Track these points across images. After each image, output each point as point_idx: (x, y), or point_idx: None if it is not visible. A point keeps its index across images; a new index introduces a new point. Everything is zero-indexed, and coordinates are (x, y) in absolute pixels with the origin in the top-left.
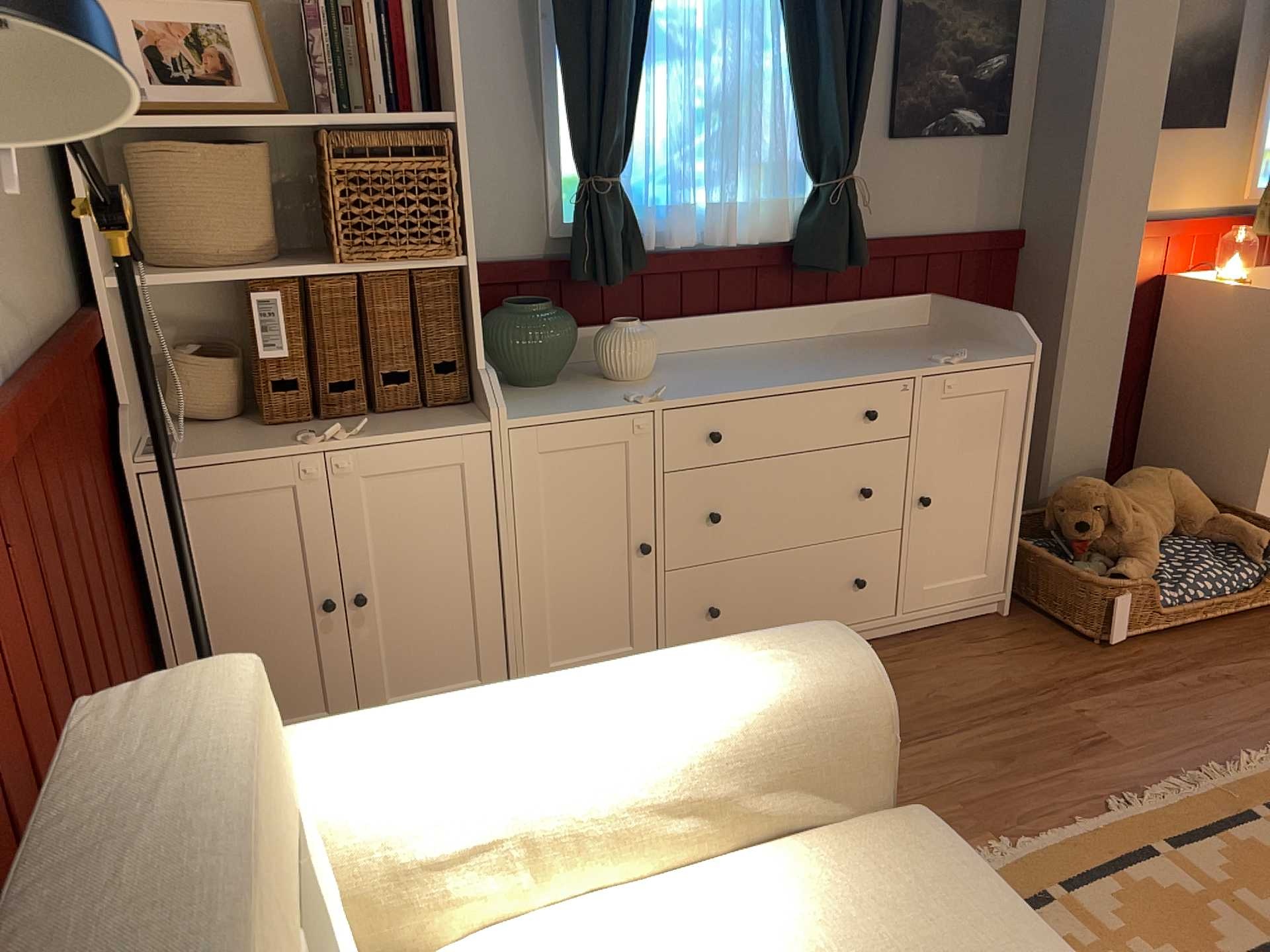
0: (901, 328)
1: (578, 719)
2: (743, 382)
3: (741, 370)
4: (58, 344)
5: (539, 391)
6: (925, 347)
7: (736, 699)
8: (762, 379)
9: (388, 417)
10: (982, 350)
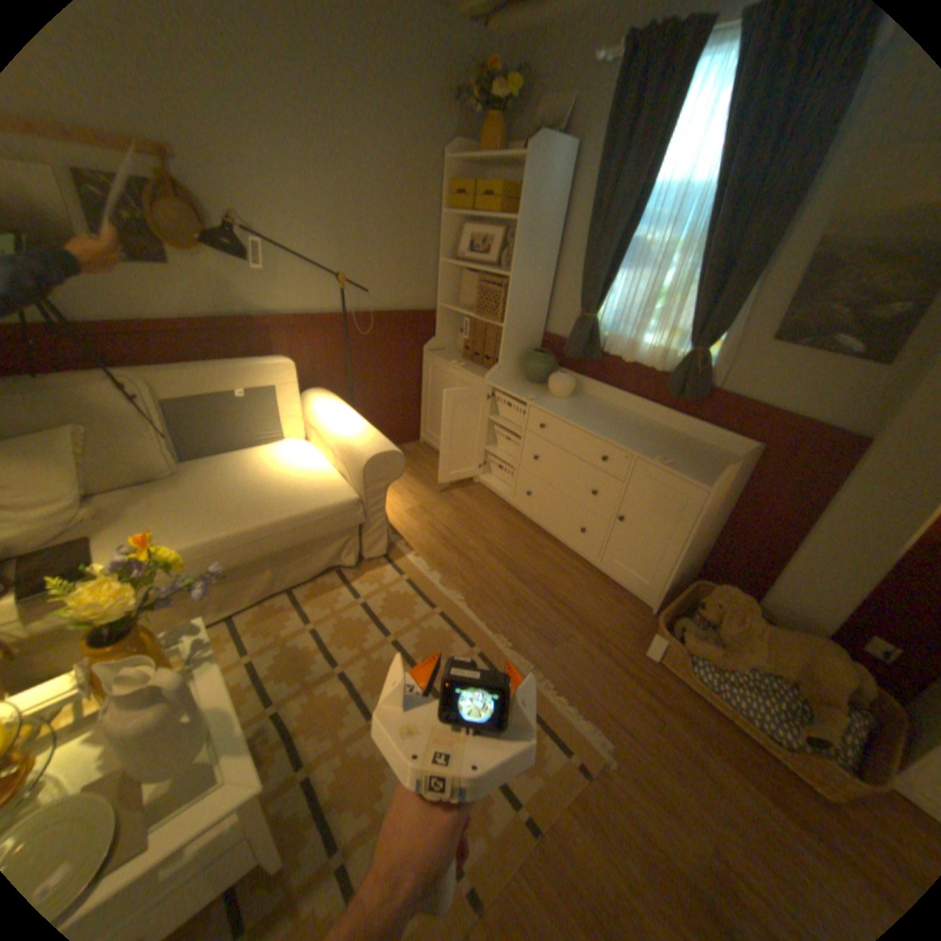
0: (729, 452)
1: (338, 420)
2: (570, 414)
3: (588, 414)
4: (393, 312)
5: (525, 384)
6: (689, 457)
7: (351, 438)
8: (577, 418)
9: (481, 369)
10: (702, 472)
